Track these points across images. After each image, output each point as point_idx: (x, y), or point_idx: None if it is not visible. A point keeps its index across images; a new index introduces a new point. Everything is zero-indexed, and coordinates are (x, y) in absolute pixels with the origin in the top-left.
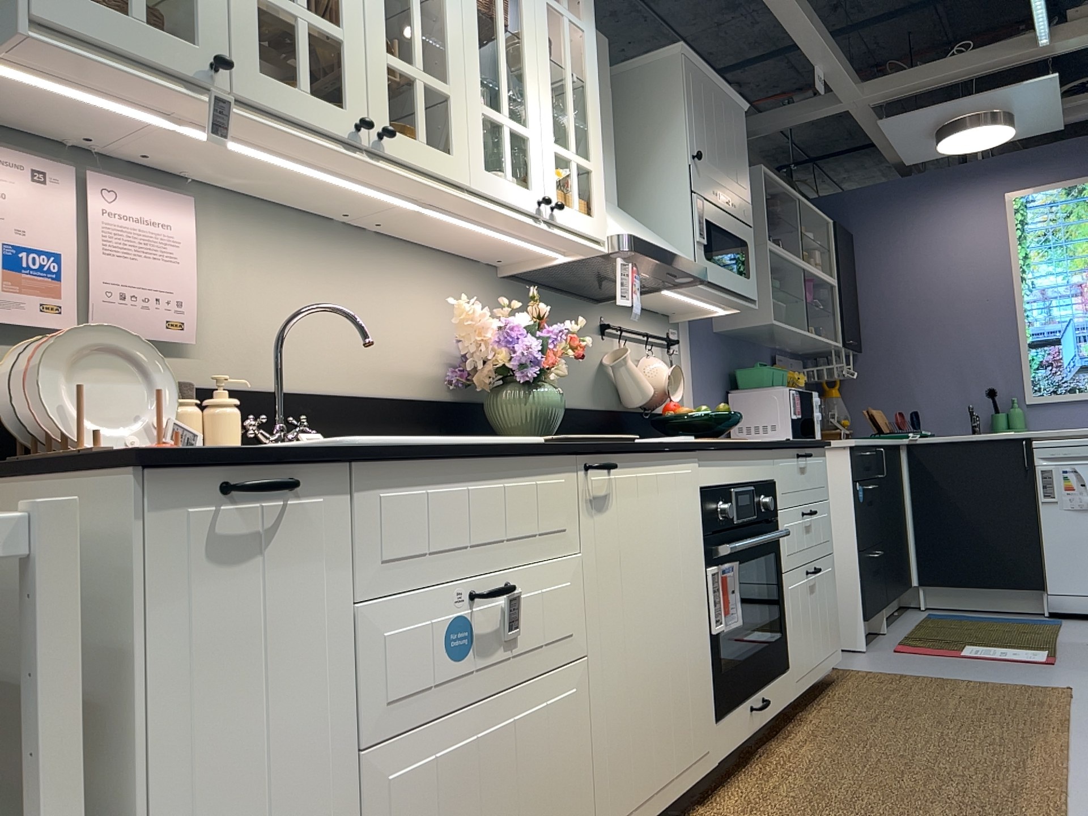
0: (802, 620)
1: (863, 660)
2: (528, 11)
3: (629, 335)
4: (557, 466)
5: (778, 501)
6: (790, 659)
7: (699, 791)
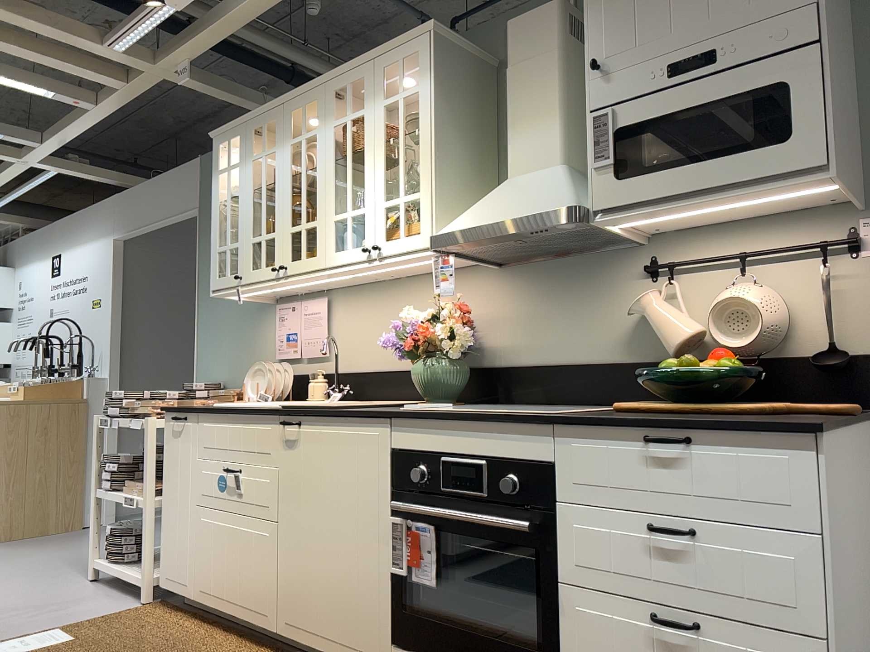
0: None
1: None
2: (367, 128)
3: (710, 264)
4: (267, 420)
5: (557, 490)
6: None
7: None
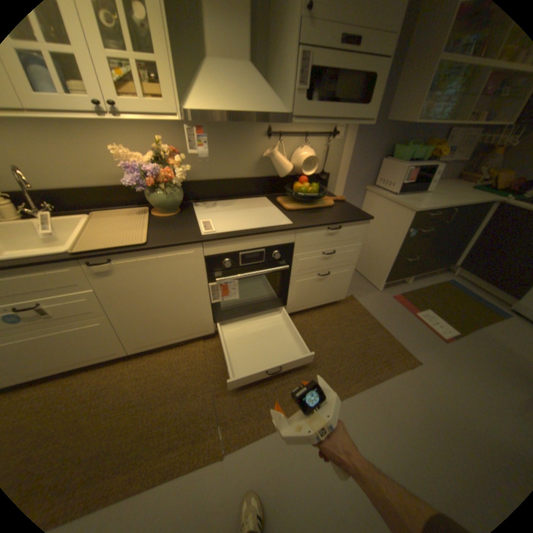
0: (304, 291)
1: (370, 296)
2: None
3: (292, 134)
4: (61, 266)
5: (293, 251)
6: (287, 303)
7: (201, 338)
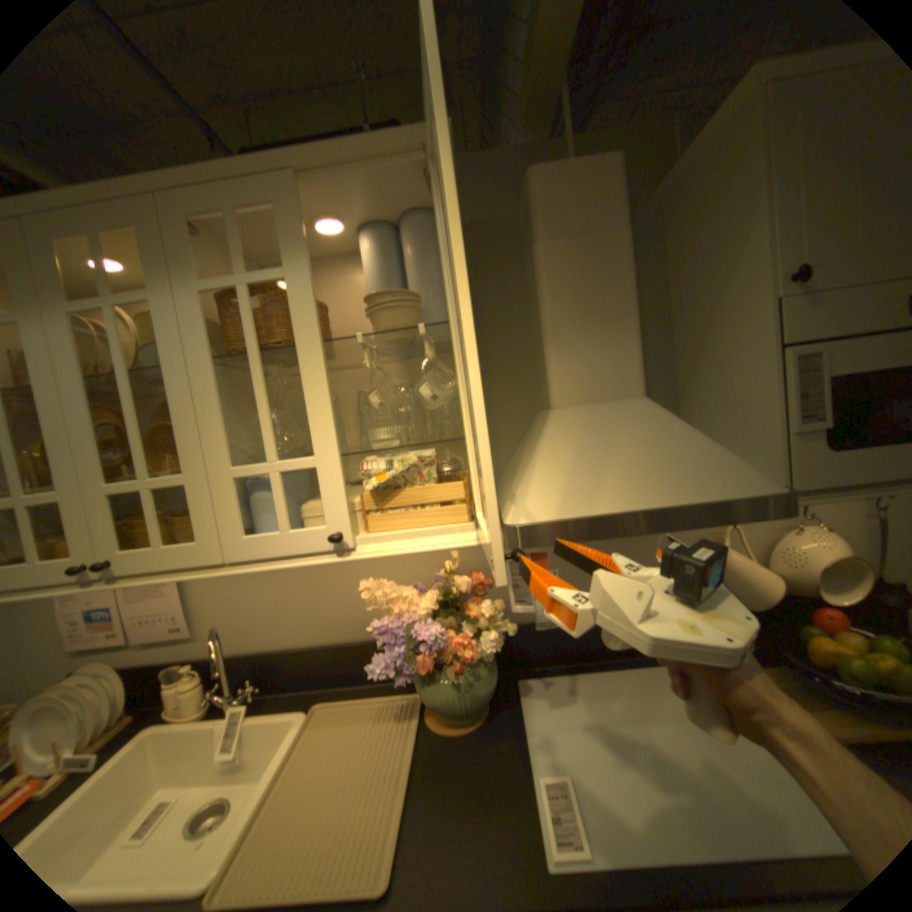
0: None
1: None
2: (298, 306)
3: None
4: None
5: None
6: None
7: None
